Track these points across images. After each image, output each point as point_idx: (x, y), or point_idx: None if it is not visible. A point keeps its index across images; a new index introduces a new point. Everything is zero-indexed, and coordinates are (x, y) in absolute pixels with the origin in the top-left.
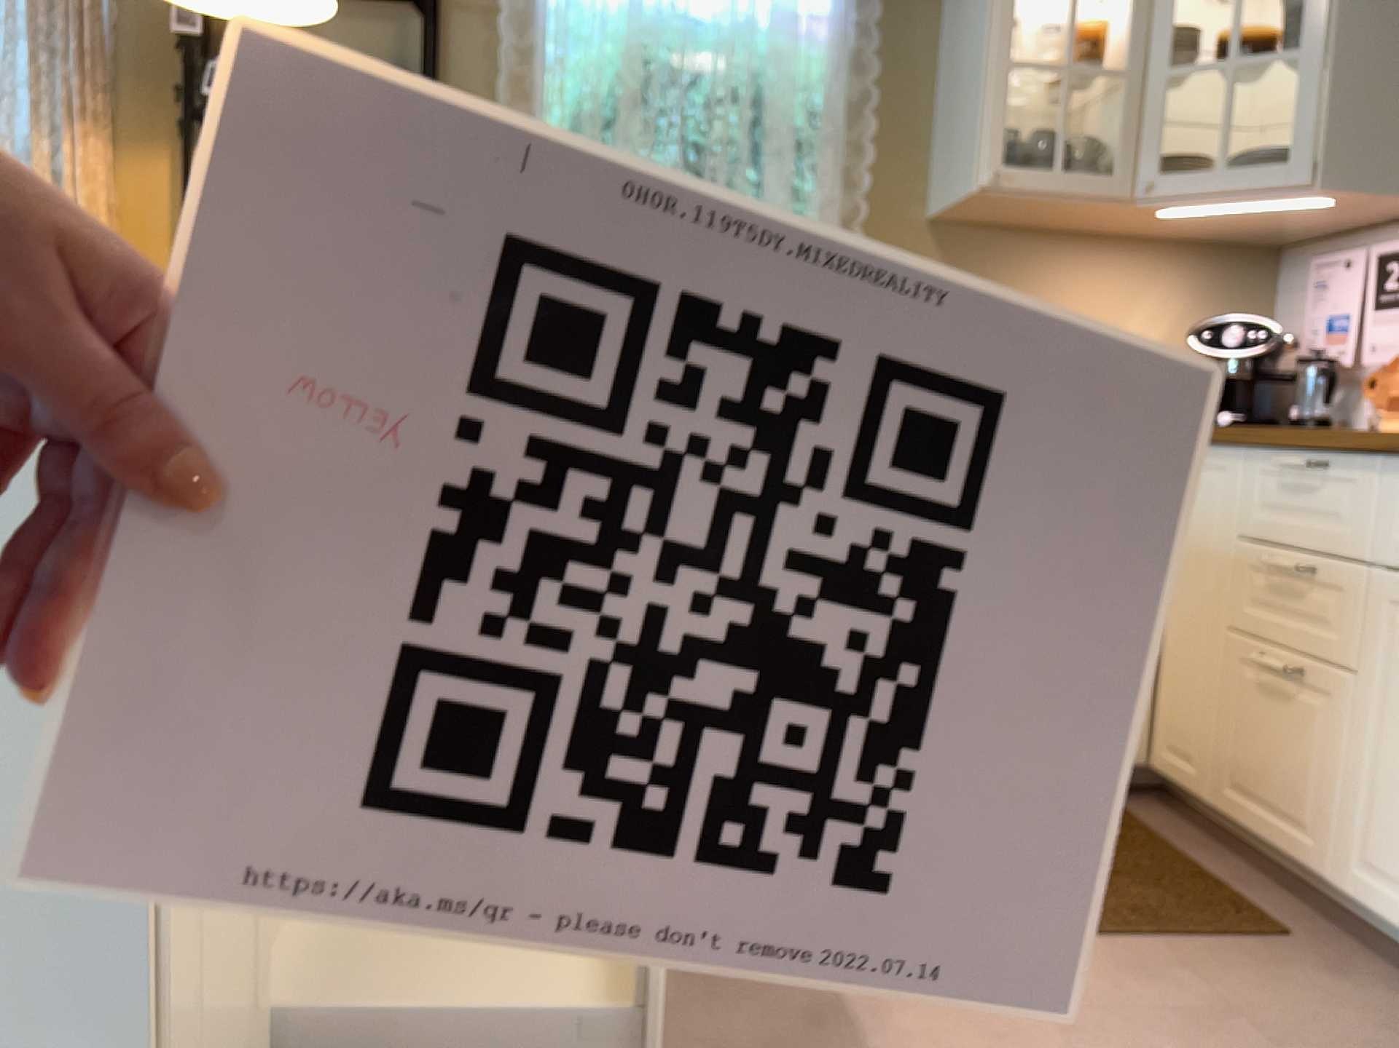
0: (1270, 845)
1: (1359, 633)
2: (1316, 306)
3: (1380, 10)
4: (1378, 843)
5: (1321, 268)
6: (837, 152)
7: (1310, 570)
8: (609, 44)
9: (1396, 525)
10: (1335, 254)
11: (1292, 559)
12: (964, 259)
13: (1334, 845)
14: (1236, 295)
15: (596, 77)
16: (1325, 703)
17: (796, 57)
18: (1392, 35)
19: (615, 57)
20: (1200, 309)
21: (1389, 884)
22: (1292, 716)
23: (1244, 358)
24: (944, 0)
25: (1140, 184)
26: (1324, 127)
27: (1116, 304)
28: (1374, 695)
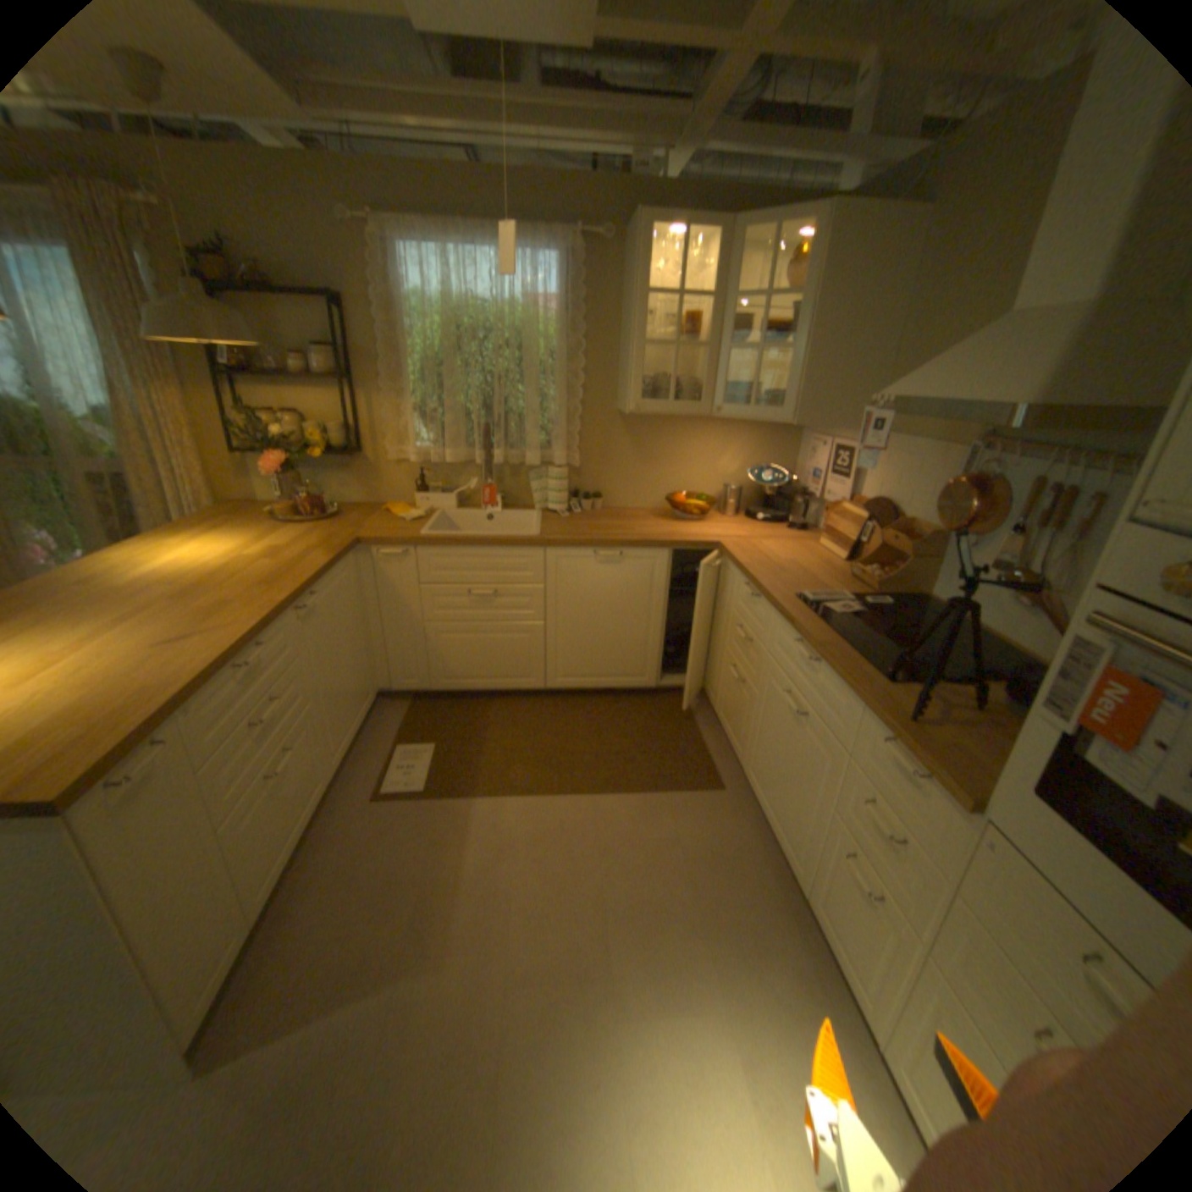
0: (729, 742)
1: (760, 676)
2: (809, 461)
3: (835, 326)
4: (755, 764)
5: (813, 442)
6: (564, 378)
7: (747, 642)
8: (436, 318)
9: (774, 638)
10: (819, 437)
11: (746, 630)
12: (635, 430)
13: (745, 756)
14: (778, 444)
15: (430, 340)
16: (748, 698)
17: (539, 324)
18: (841, 340)
19: (439, 326)
20: (758, 453)
21: (756, 781)
22: (739, 696)
23: (770, 488)
24: (622, 283)
25: (713, 409)
26: (800, 391)
27: (715, 451)
28: (761, 705)
